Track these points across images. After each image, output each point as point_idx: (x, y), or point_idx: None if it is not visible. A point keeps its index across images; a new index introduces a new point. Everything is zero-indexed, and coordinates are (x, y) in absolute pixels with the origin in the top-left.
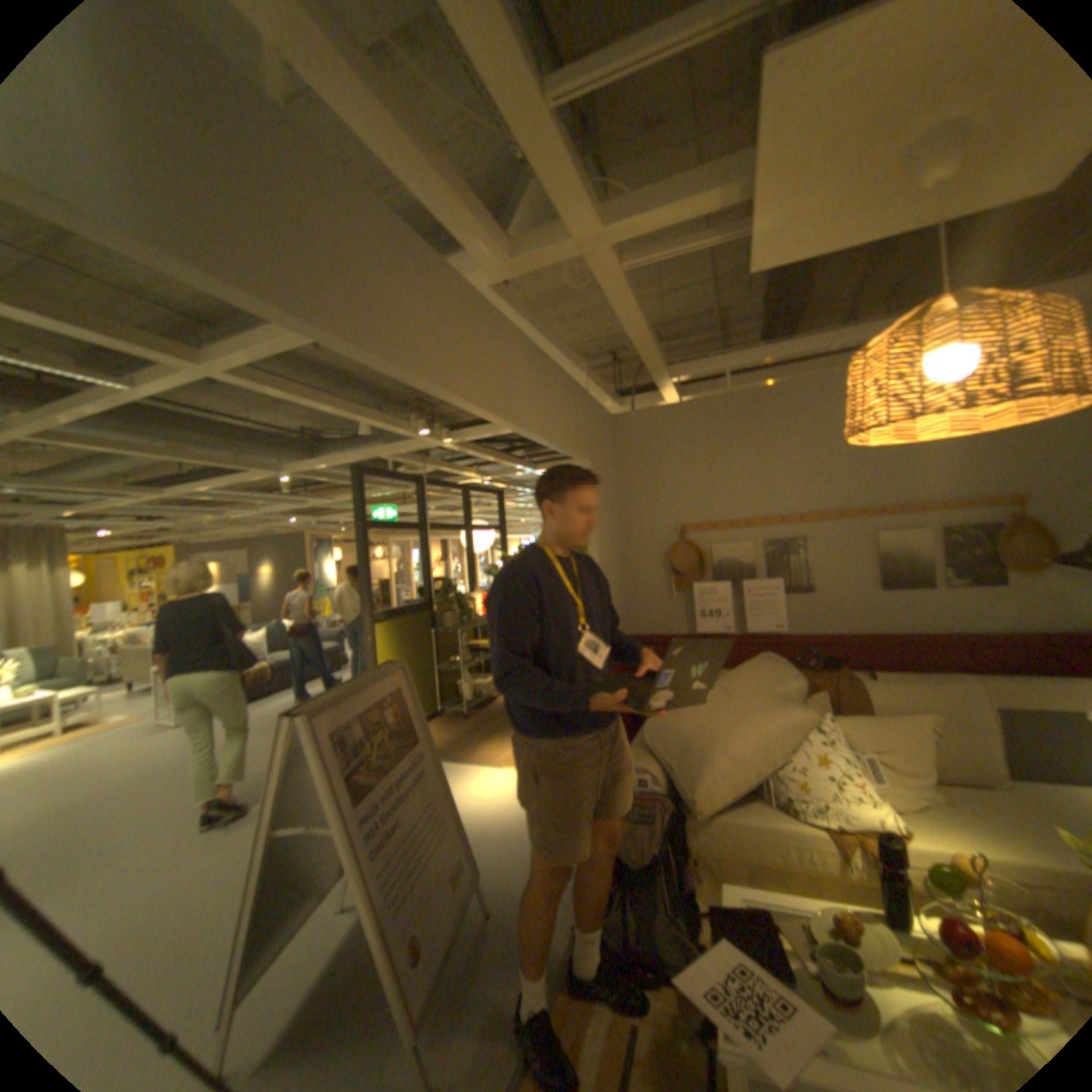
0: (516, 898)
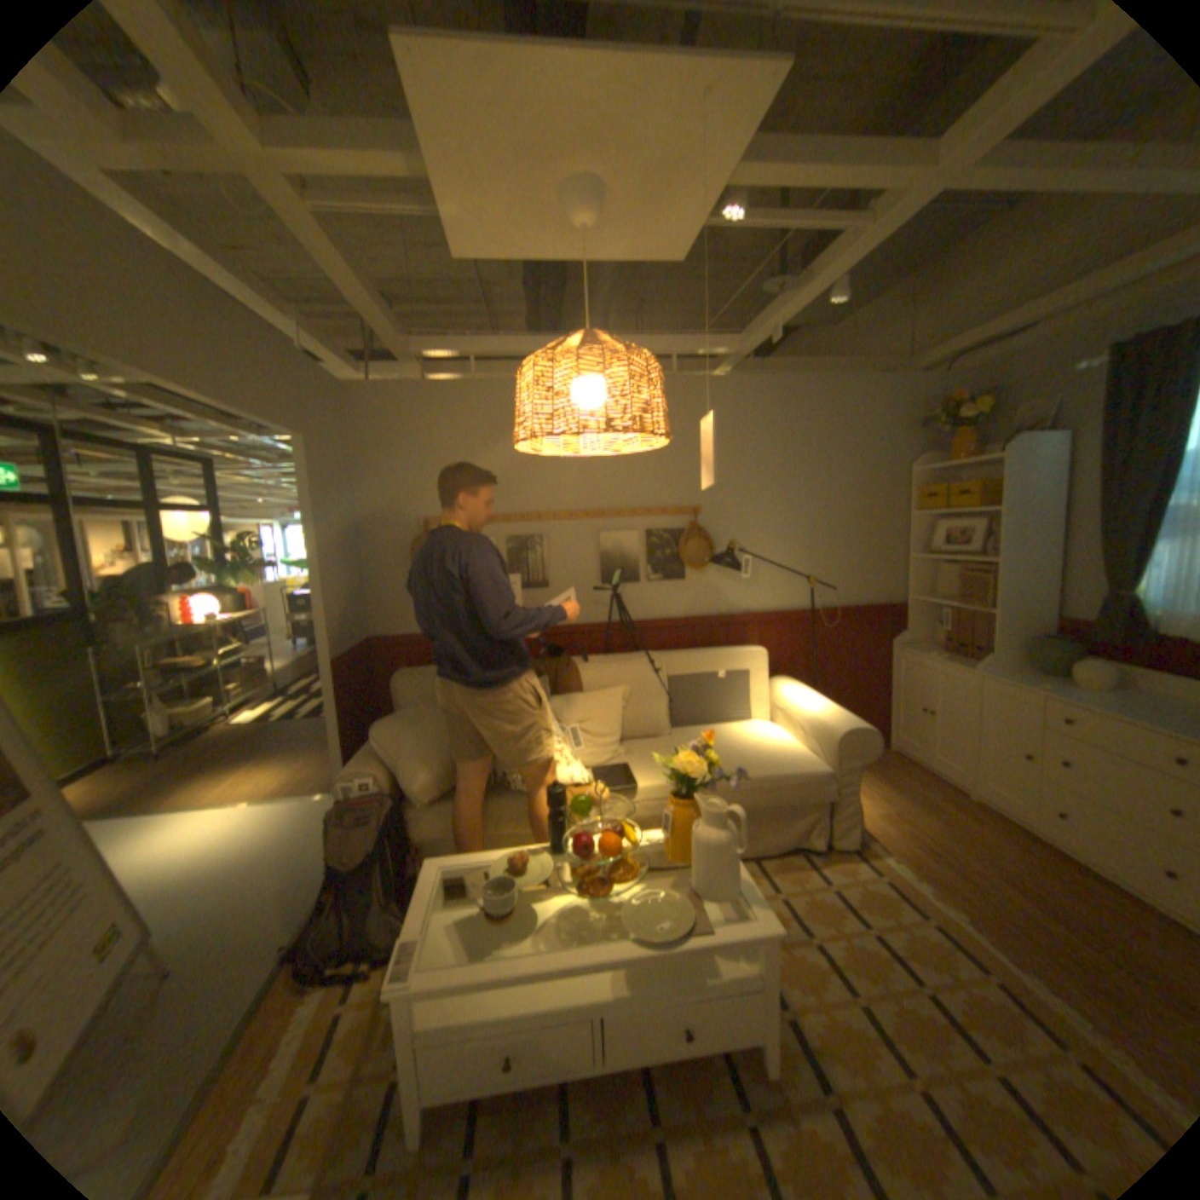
0: (211, 942)
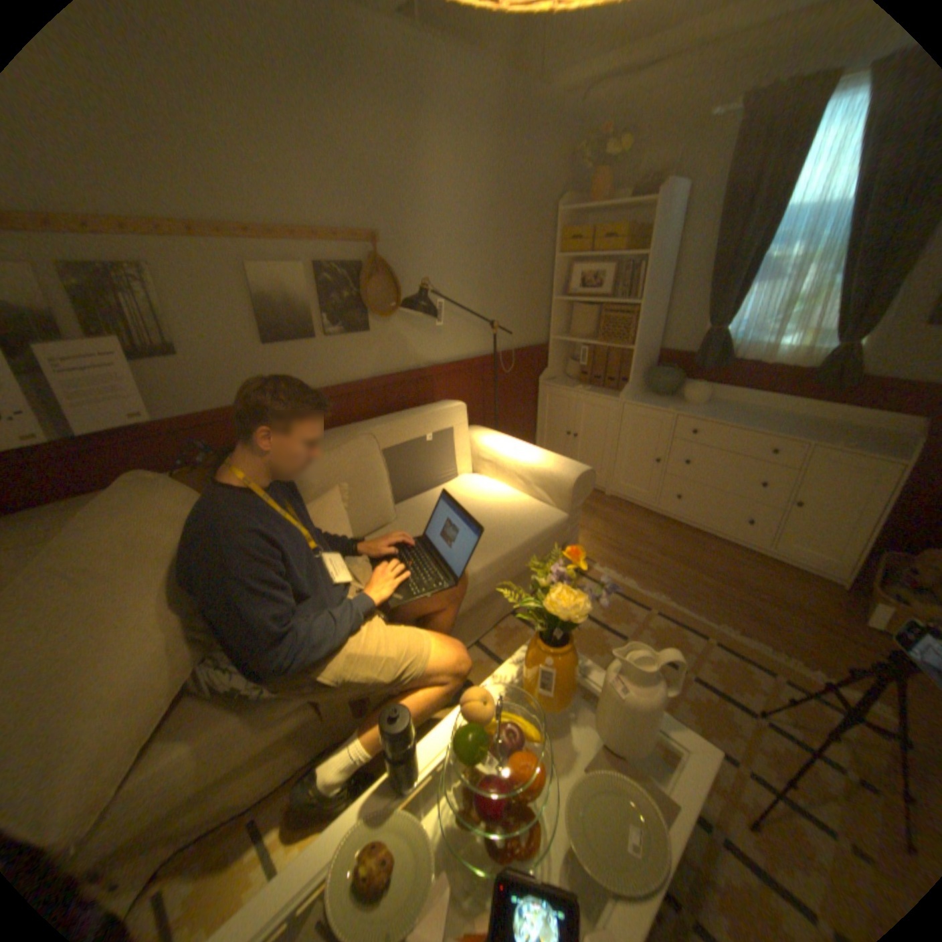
0: None
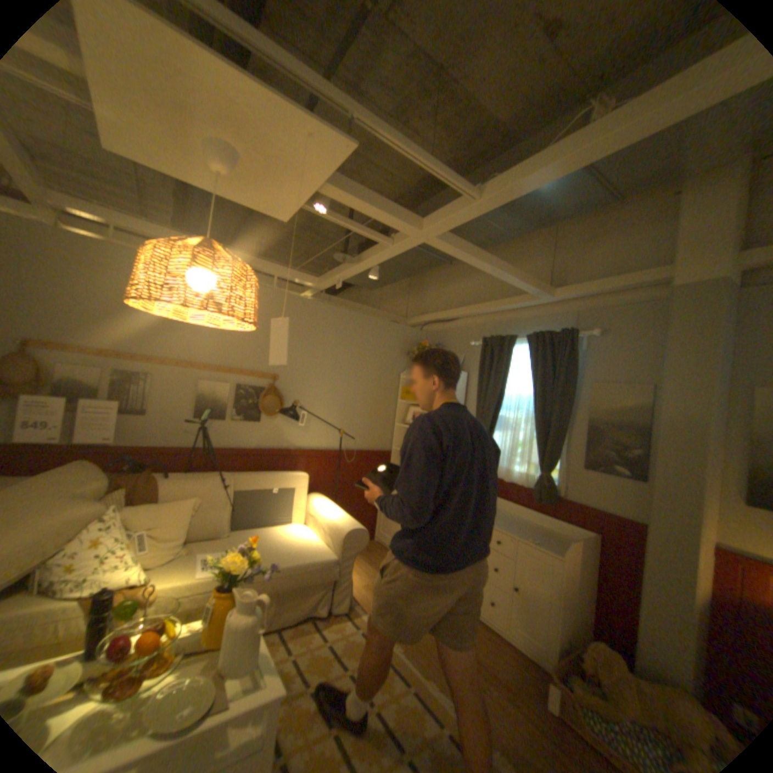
0: None
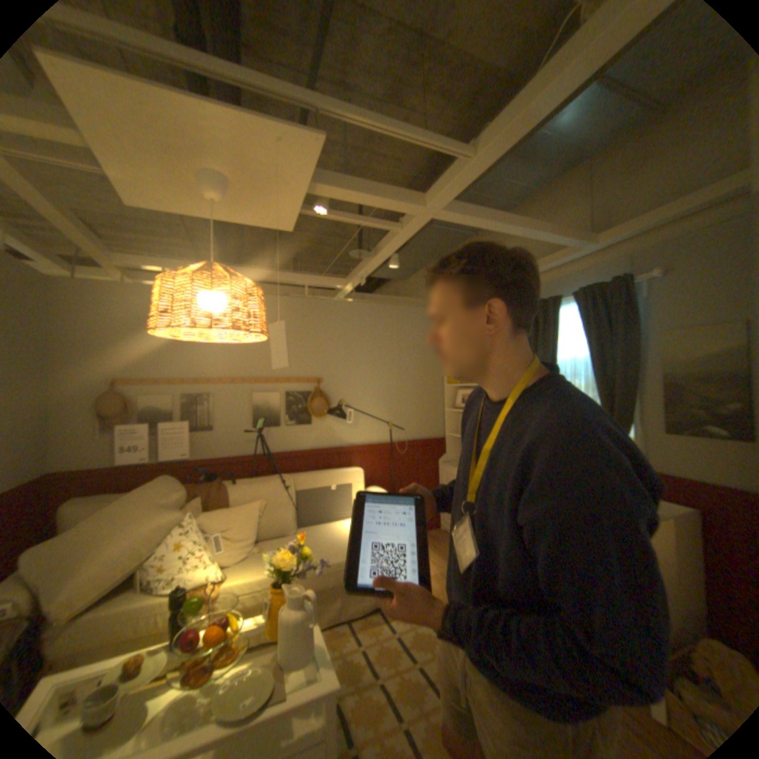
0: None
